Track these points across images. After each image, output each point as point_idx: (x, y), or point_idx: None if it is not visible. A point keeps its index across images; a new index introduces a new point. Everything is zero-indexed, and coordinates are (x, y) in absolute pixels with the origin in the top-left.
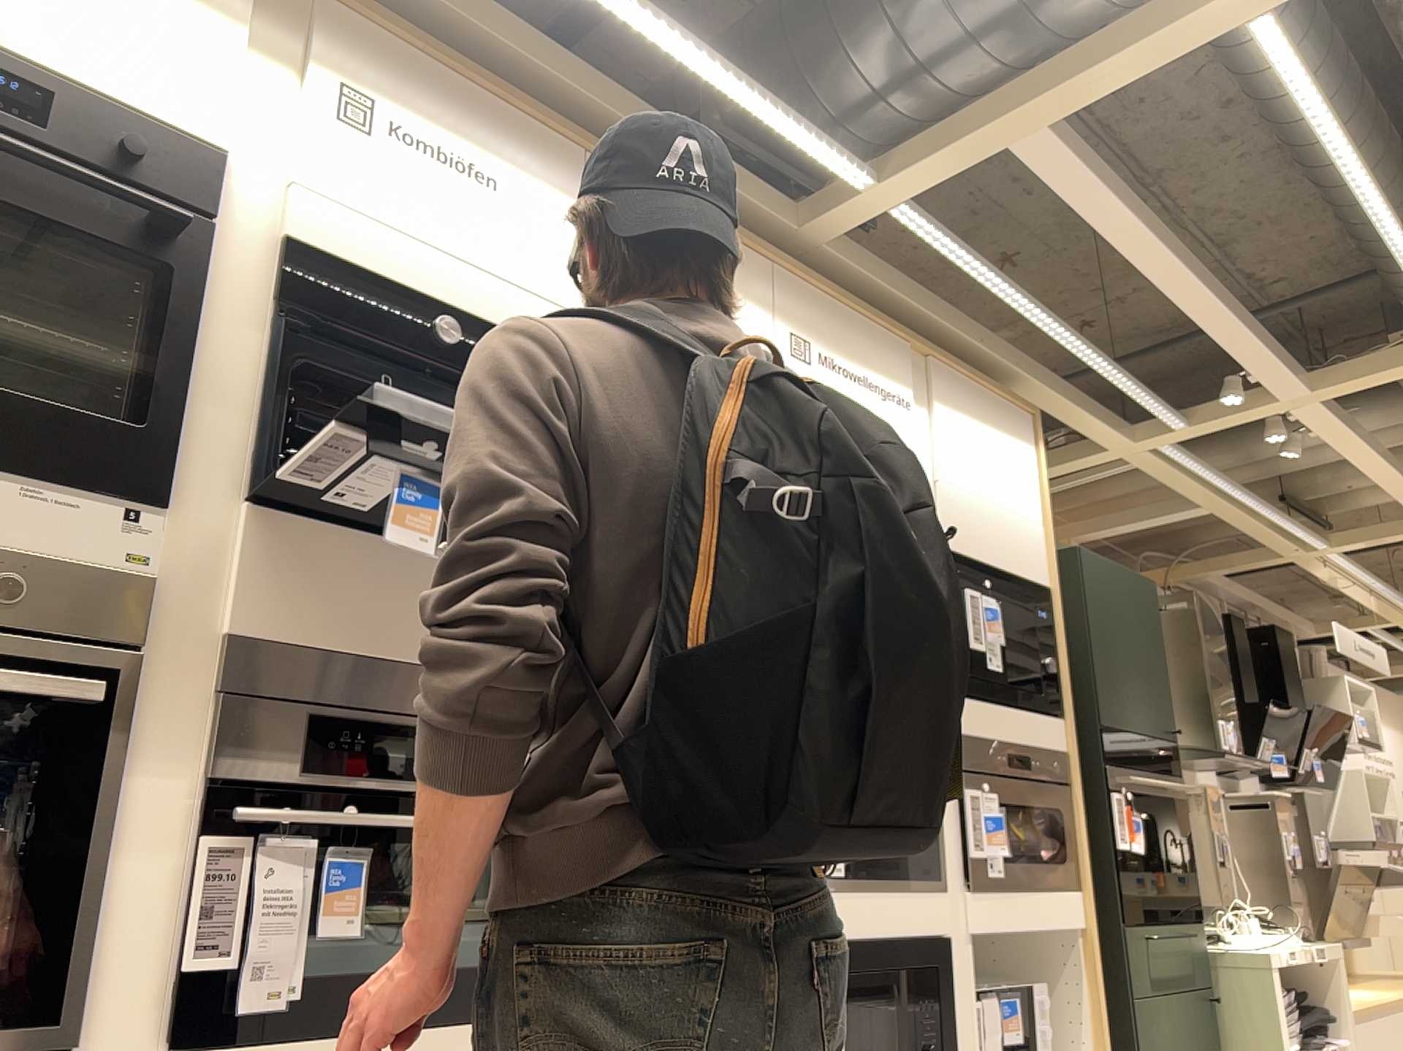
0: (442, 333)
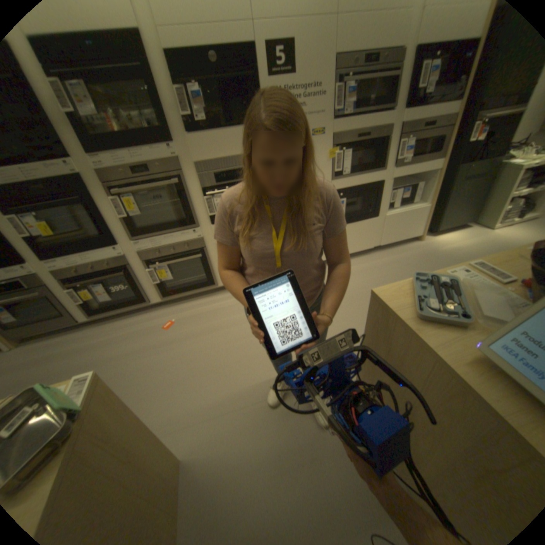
0: (207, 57)
